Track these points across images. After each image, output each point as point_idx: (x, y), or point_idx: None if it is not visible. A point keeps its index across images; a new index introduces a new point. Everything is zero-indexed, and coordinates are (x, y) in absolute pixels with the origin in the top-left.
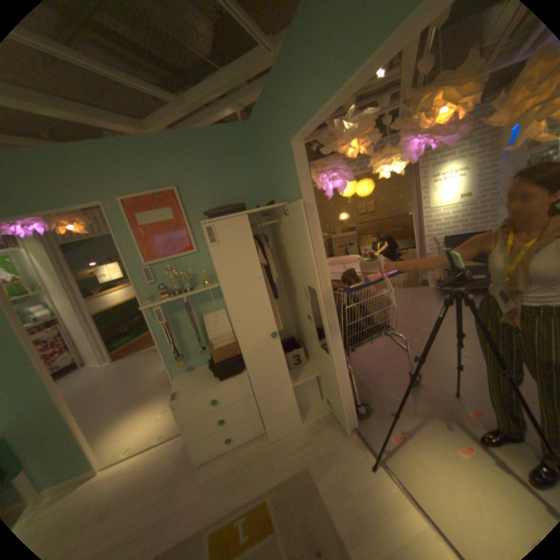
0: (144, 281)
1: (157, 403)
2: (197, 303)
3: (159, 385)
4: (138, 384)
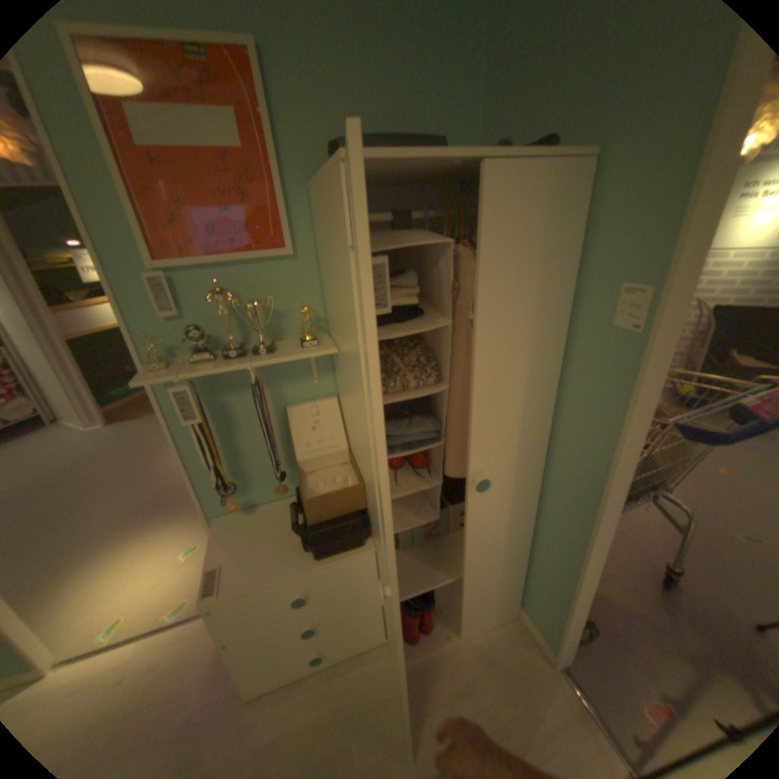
0: (150, 310)
1: (181, 527)
2: (279, 378)
3: None
4: (150, 479)
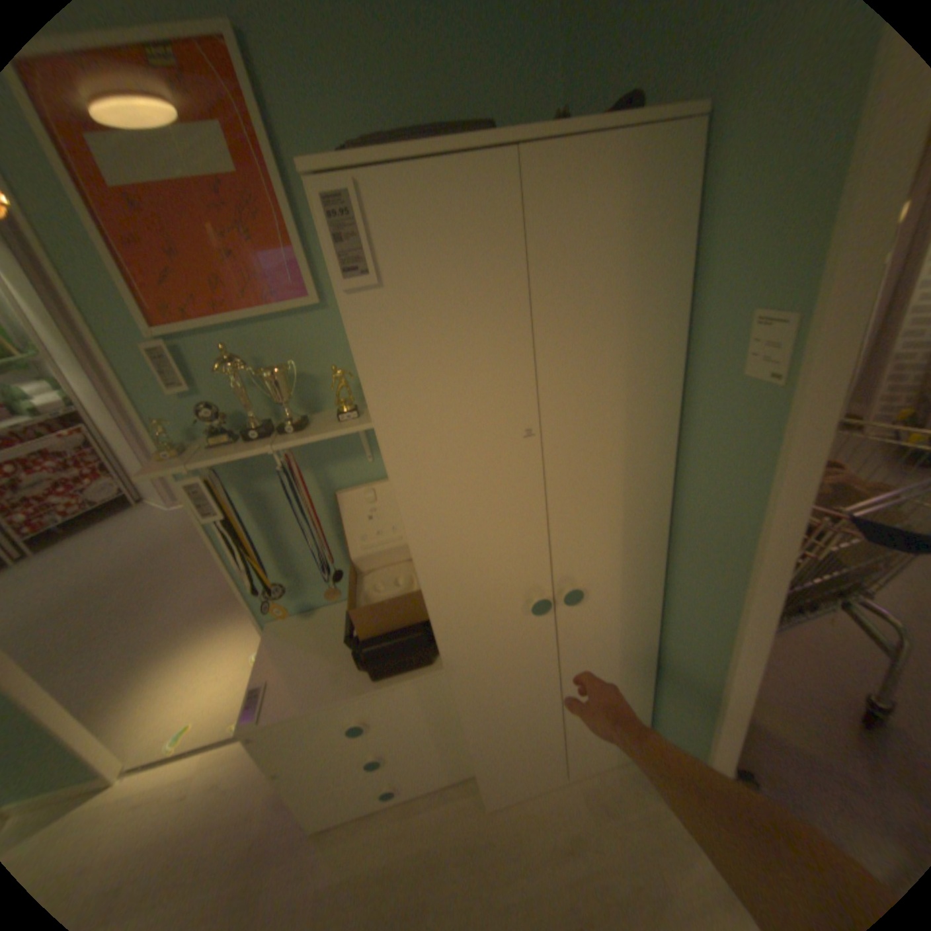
0: (158, 386)
1: None
2: (322, 458)
3: None
4: None
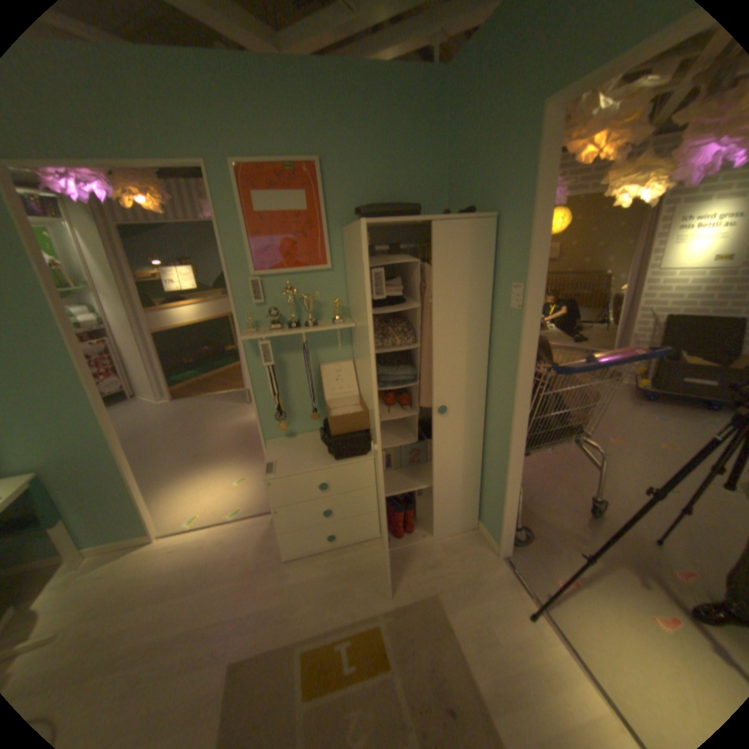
0: (248, 300)
1: (233, 467)
2: (316, 346)
3: (235, 443)
4: (207, 437)
